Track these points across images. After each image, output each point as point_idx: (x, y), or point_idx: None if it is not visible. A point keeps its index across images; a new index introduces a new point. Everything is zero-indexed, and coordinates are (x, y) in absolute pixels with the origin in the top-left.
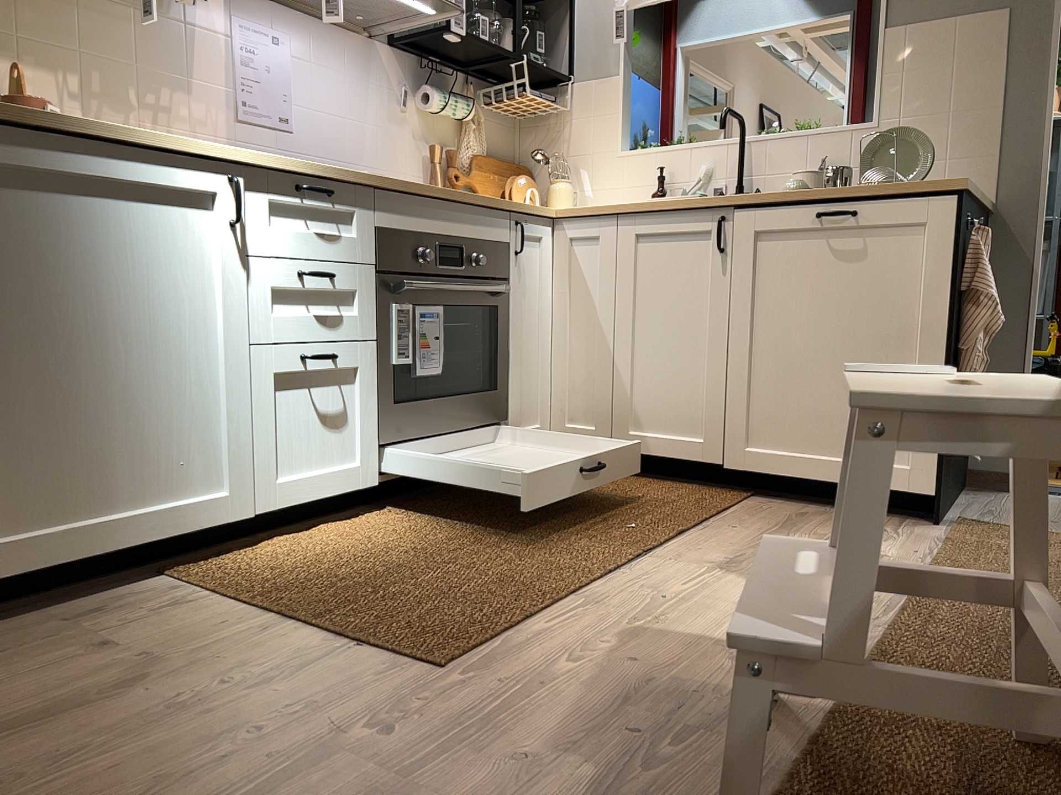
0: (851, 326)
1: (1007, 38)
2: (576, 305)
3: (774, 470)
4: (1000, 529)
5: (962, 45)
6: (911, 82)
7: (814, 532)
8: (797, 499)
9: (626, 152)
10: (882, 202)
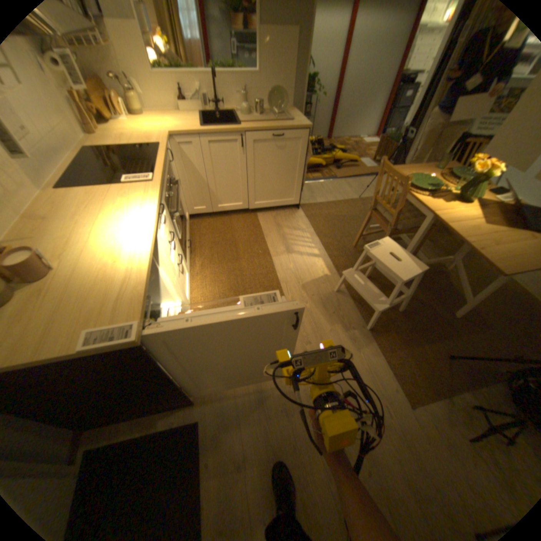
0: (281, 167)
1: (298, 39)
2: (187, 169)
3: (262, 207)
4: (308, 205)
5: (286, 39)
6: (270, 53)
7: (284, 226)
8: (266, 210)
9: (154, 71)
10: (289, 129)
